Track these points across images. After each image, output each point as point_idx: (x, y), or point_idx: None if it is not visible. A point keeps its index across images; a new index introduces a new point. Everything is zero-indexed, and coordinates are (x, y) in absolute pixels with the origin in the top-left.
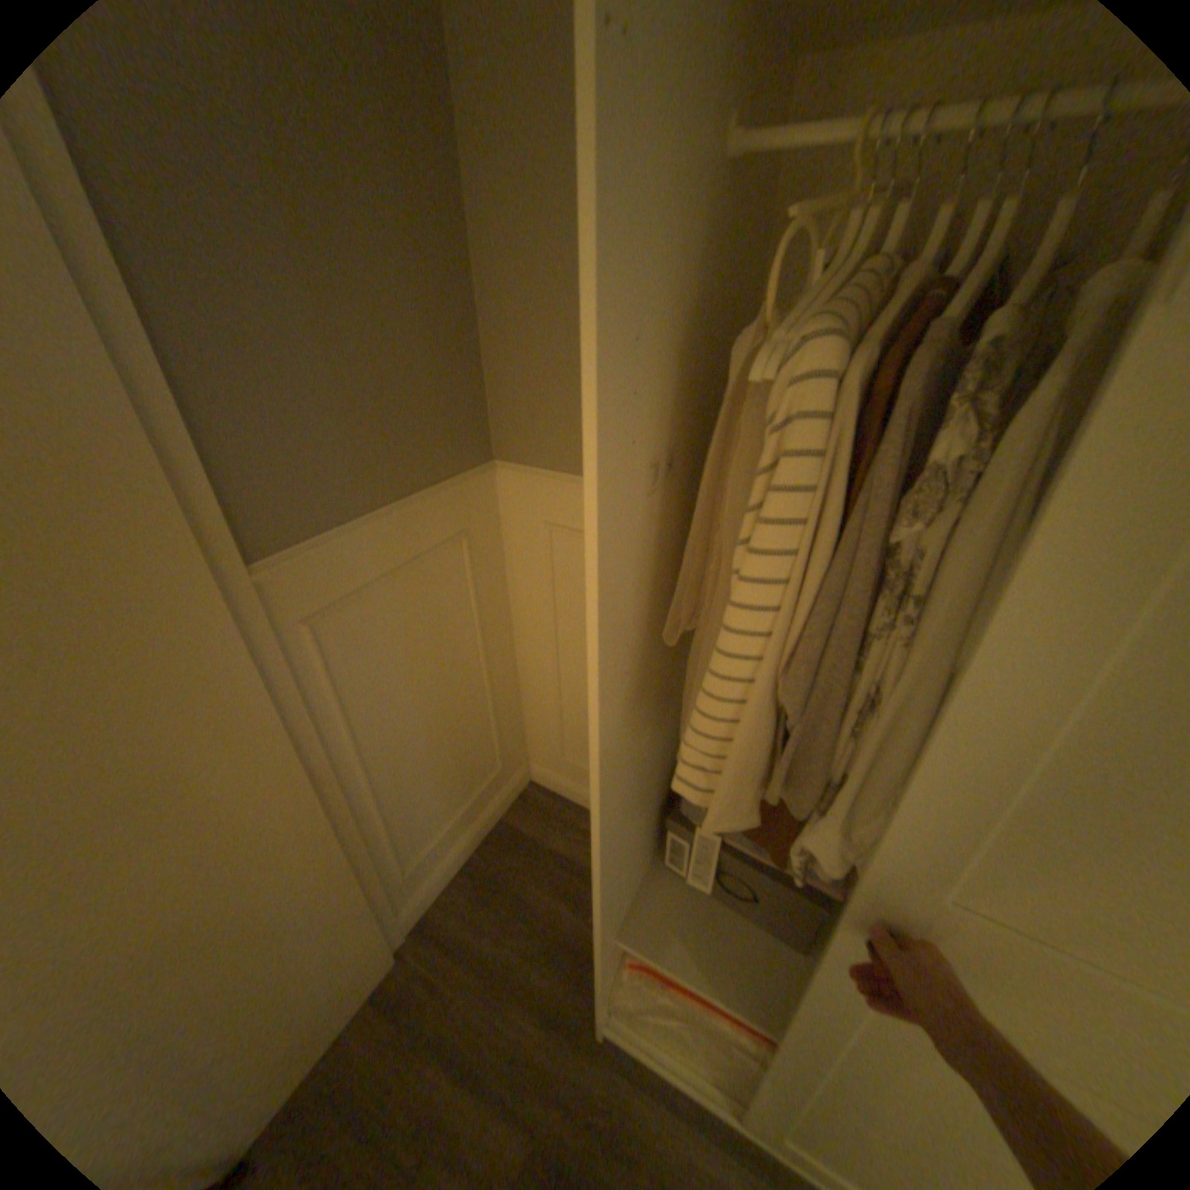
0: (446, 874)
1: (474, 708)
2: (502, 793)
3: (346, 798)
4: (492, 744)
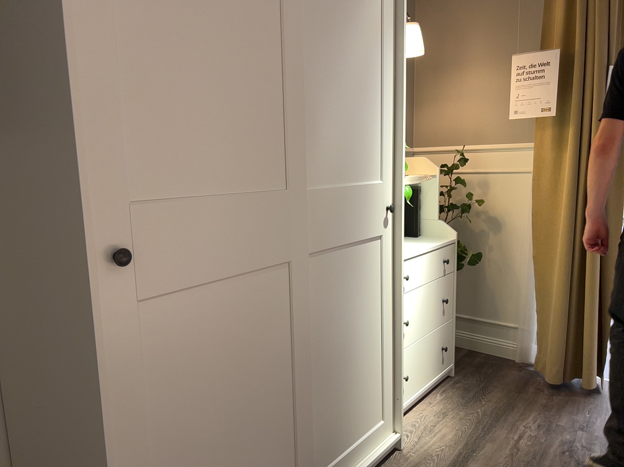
0: None
1: None
2: None
3: None
4: None
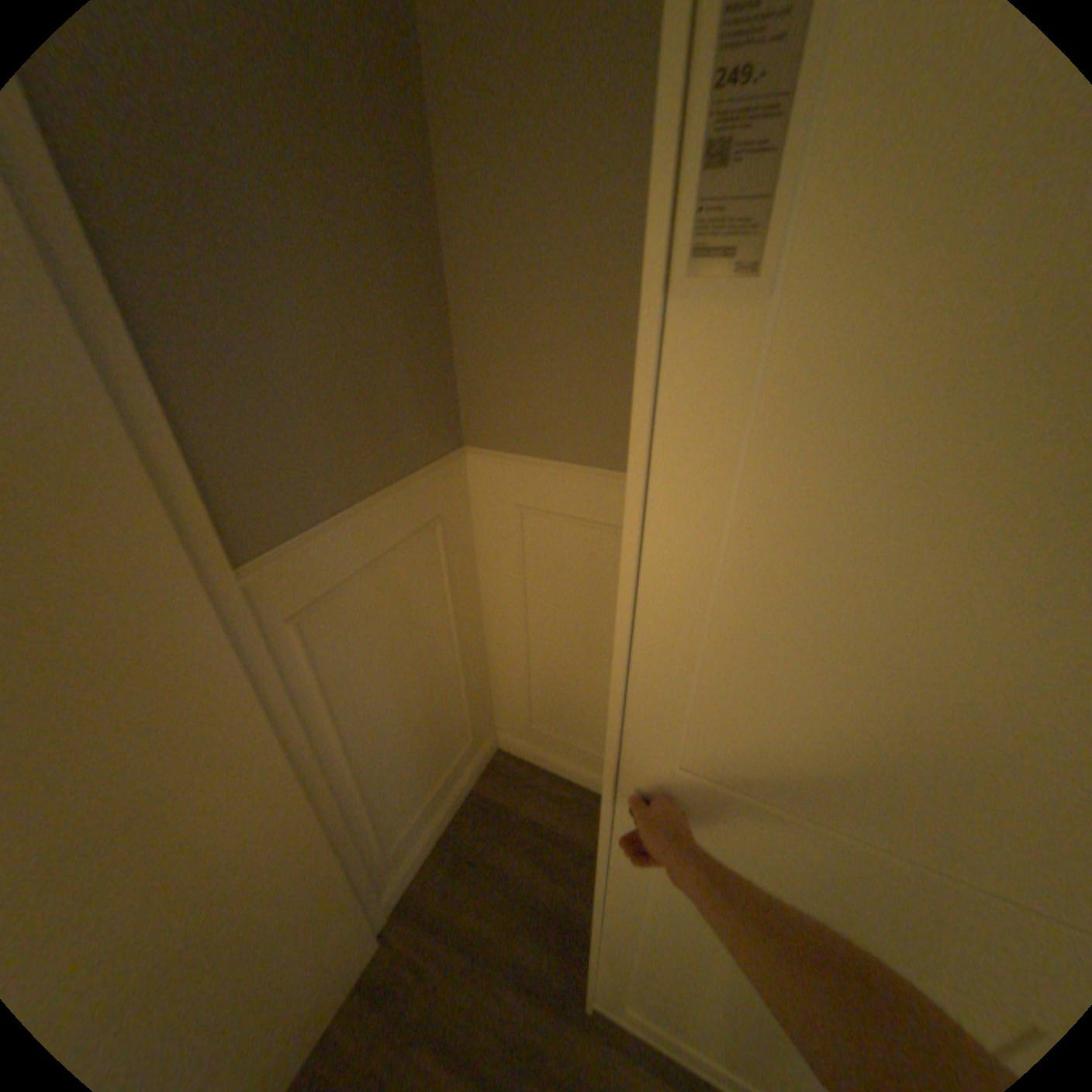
0: (424, 849)
1: (448, 686)
2: (473, 763)
3: (332, 790)
4: (464, 718)
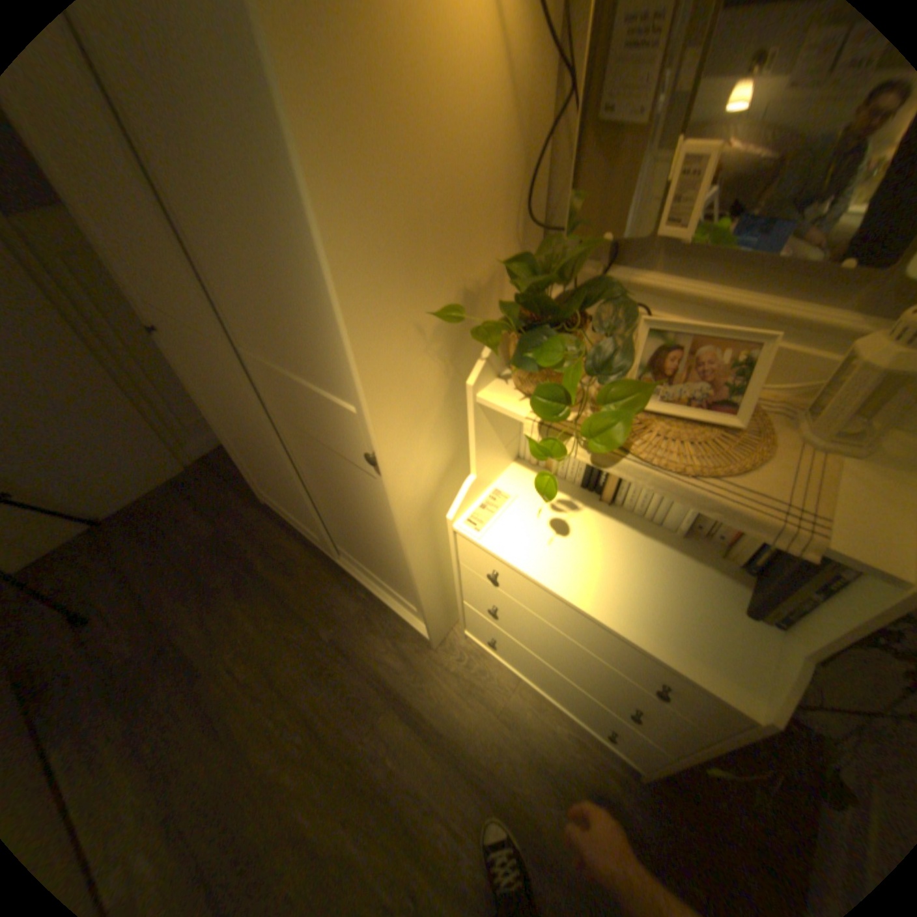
0: None
1: None
2: None
3: (118, 364)
4: None
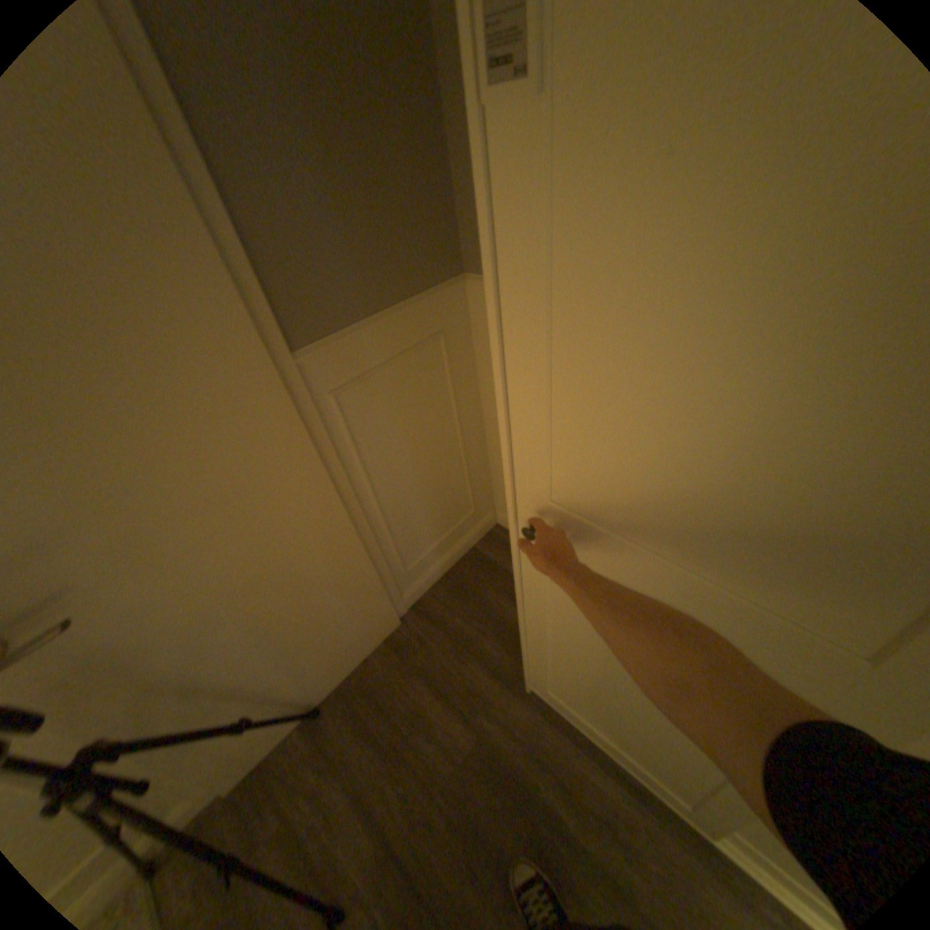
0: (434, 576)
1: (453, 466)
2: (474, 528)
3: (364, 514)
4: (467, 493)
